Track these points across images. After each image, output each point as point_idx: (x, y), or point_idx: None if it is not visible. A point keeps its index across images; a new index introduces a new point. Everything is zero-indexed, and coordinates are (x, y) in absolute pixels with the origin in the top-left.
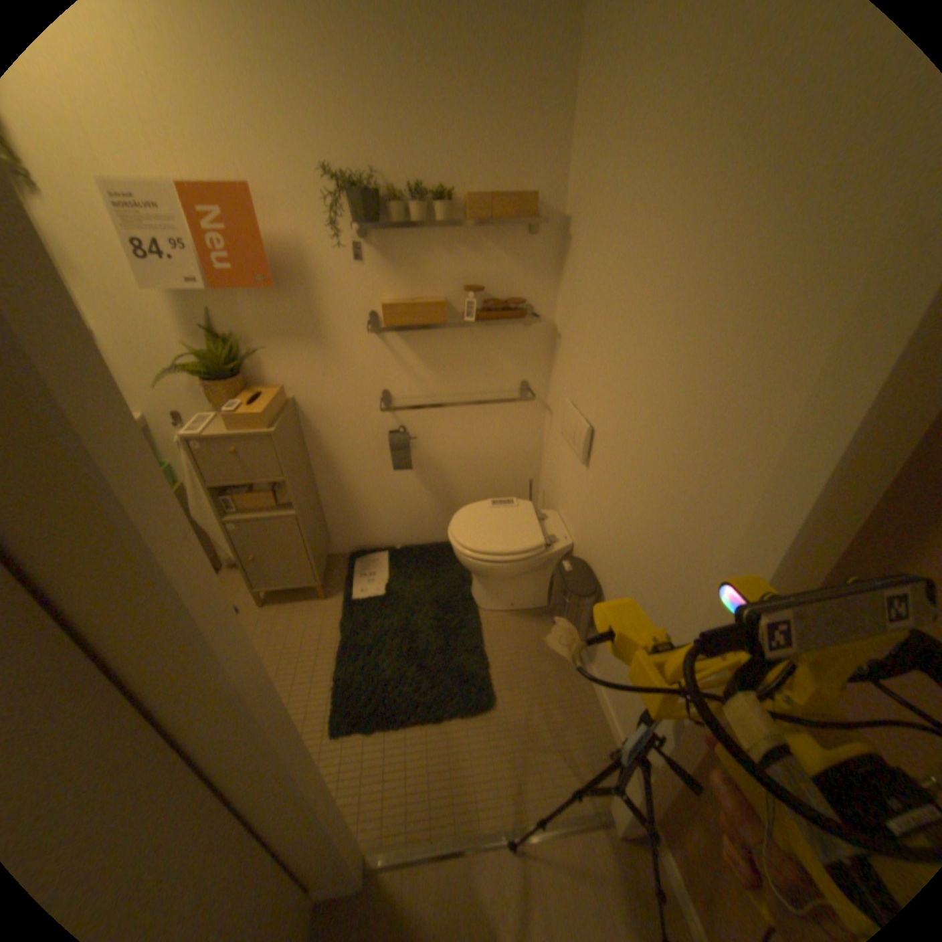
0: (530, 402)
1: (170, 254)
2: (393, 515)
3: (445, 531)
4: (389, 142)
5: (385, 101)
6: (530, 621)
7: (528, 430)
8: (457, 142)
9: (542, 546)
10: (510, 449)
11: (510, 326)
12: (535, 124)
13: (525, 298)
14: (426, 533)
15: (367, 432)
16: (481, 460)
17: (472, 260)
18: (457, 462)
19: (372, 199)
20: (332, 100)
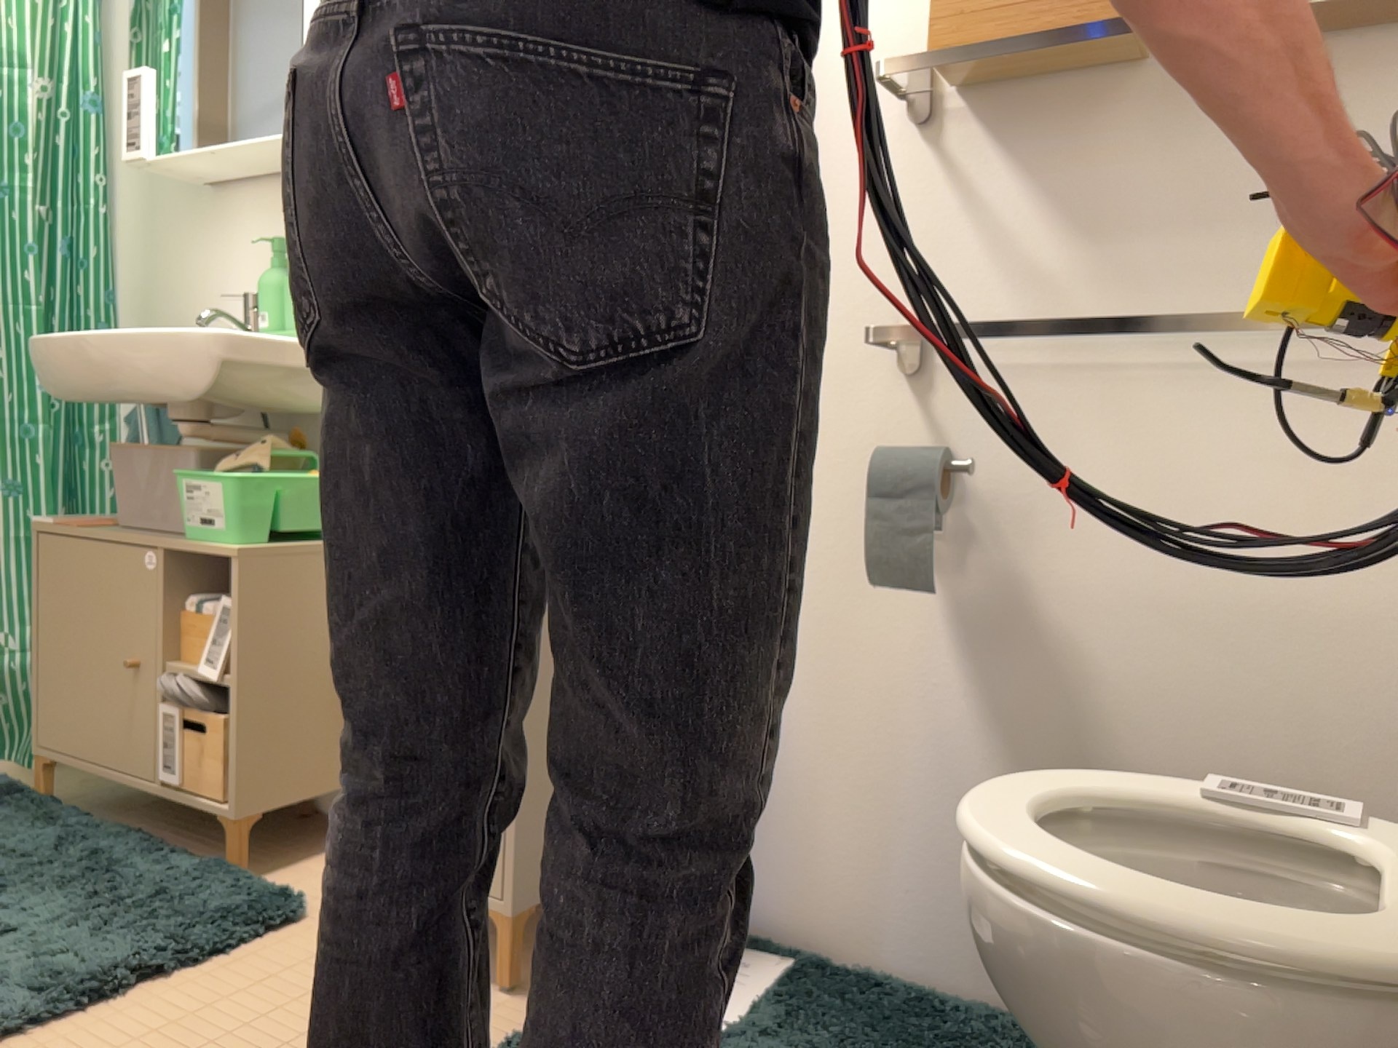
0: None
1: None
2: (853, 805)
3: None
4: None
5: None
6: None
7: None
8: None
9: None
10: (1388, 610)
11: None
12: None
13: None
14: (959, 937)
15: (830, 453)
16: (1237, 637)
17: None
18: (1128, 629)
19: None
20: None
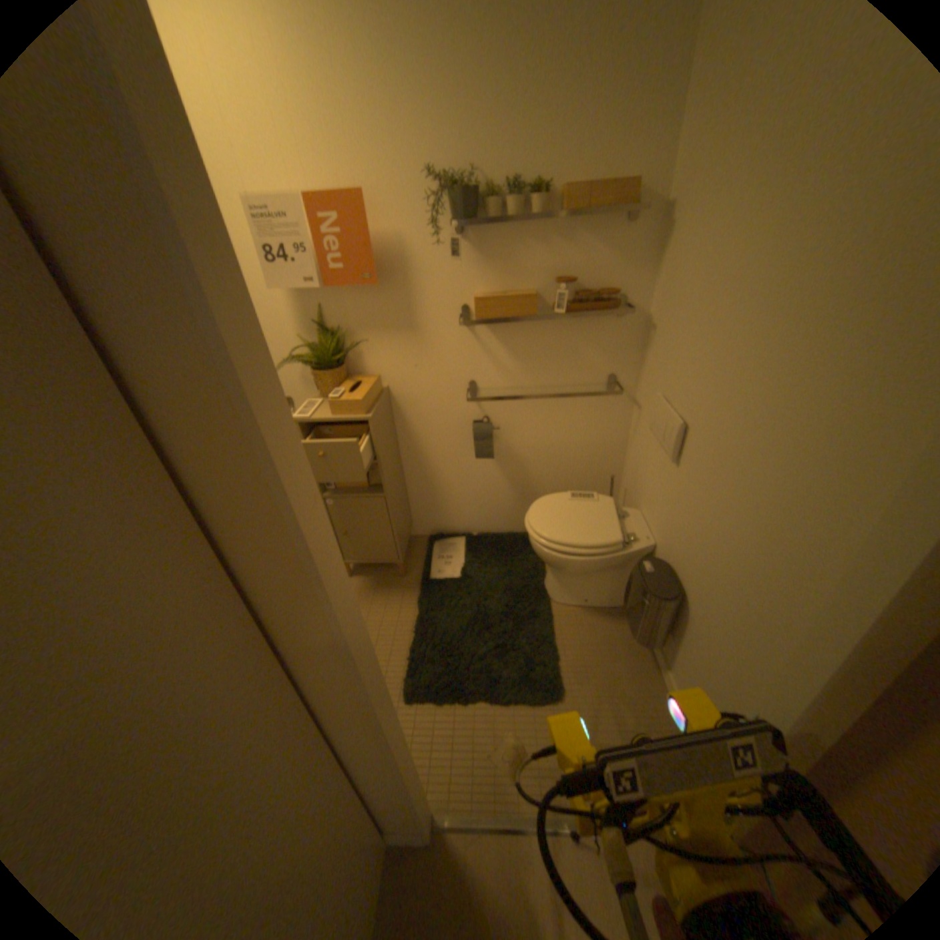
0: (617, 395)
1: (293, 257)
2: (472, 502)
3: (521, 522)
4: (490, 138)
5: (489, 98)
6: (604, 619)
7: (613, 424)
8: (557, 132)
9: (622, 544)
10: (593, 443)
11: (601, 317)
12: (642, 104)
13: (619, 288)
14: (502, 522)
15: (452, 421)
16: (562, 453)
17: (565, 250)
18: (538, 454)
19: (471, 195)
20: (439, 103)
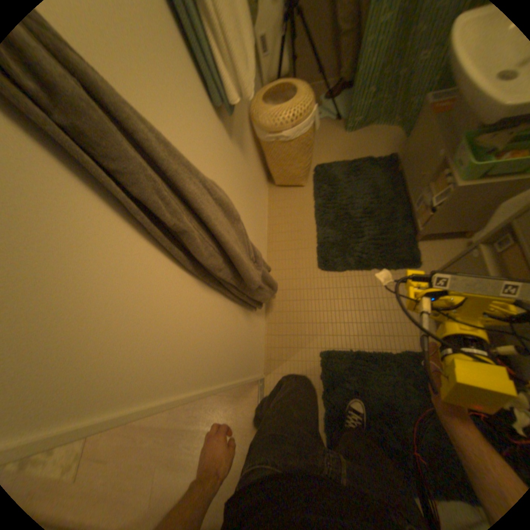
0: None
1: None
2: None
3: None
4: None
5: None
6: None
7: None
8: None
9: None
10: None
11: None
12: None
13: None
14: None
15: None
16: None
17: None
18: None
19: None
20: None
